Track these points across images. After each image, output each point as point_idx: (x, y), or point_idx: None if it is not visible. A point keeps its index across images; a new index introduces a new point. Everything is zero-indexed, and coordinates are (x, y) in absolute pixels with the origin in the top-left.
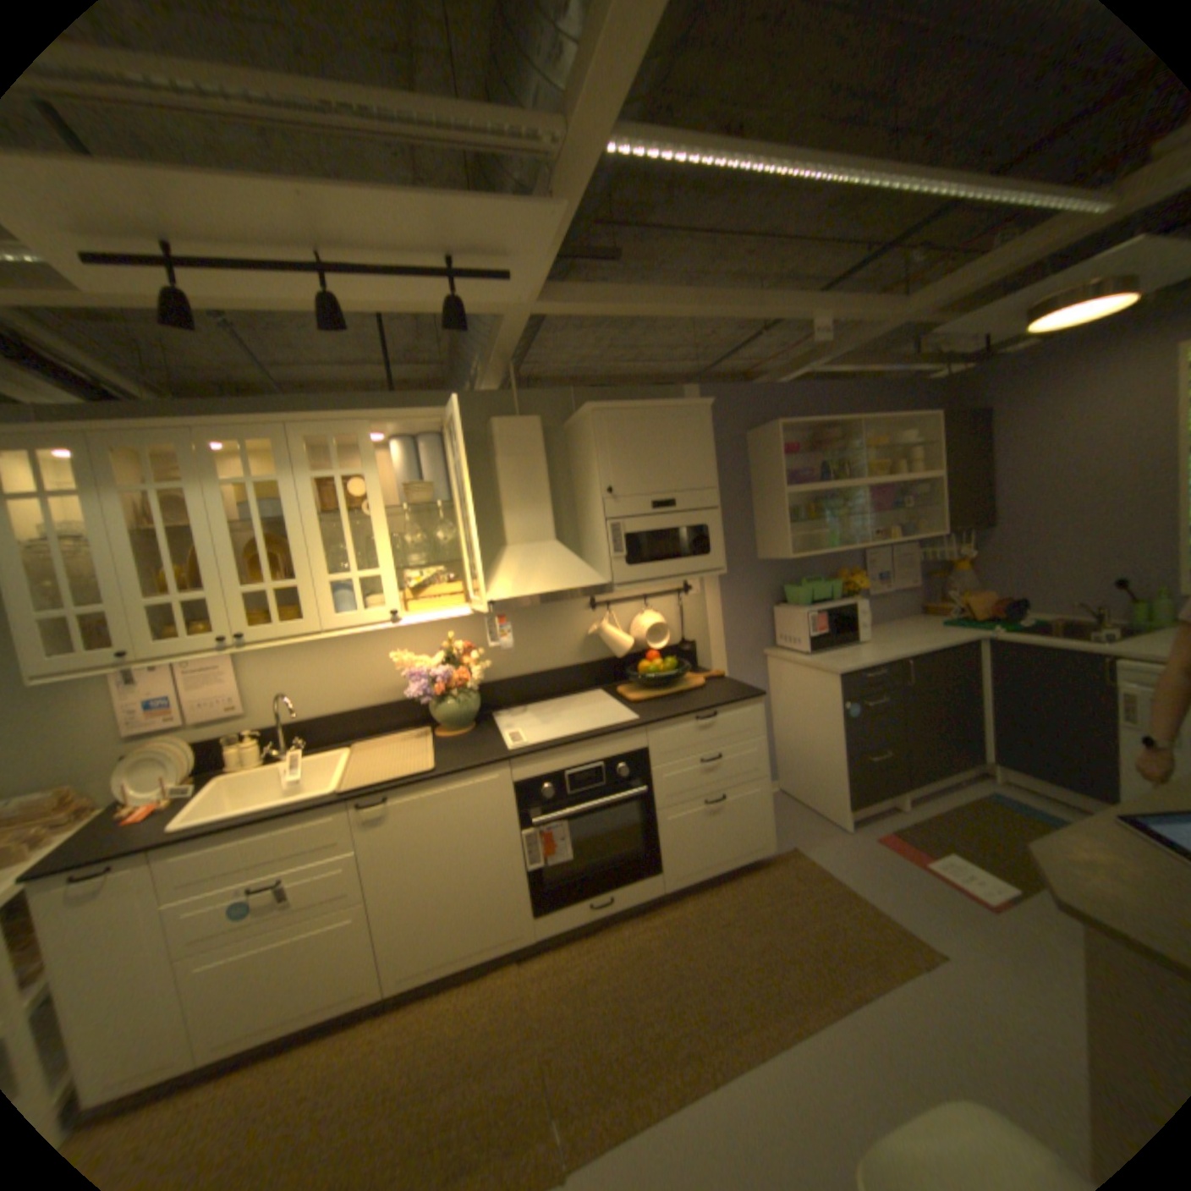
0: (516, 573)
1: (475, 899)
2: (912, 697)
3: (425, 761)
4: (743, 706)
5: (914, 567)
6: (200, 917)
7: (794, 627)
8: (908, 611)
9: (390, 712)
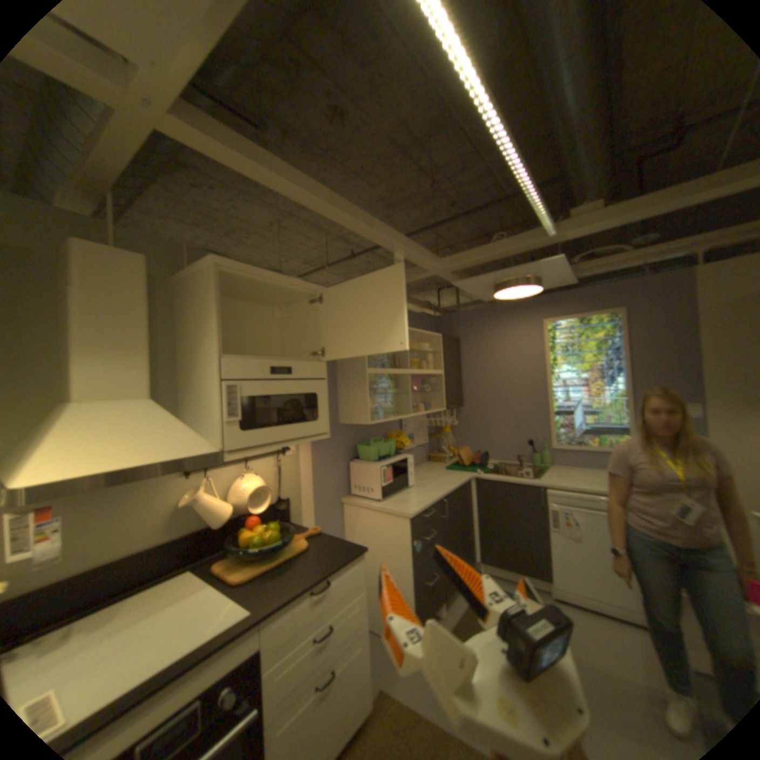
0: (83, 440)
1: None
2: (446, 526)
3: None
4: (351, 566)
5: (425, 430)
6: None
7: (367, 478)
8: (421, 460)
9: None
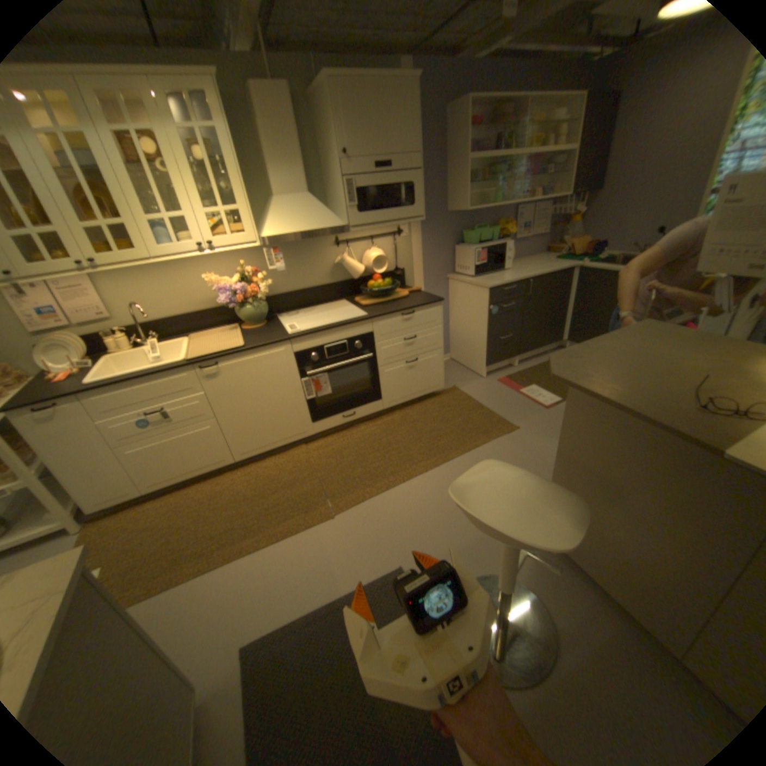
0: (282, 217)
1: (279, 414)
2: (529, 302)
3: (238, 342)
4: (430, 307)
5: (547, 219)
6: (122, 428)
7: (466, 259)
8: (538, 250)
9: (211, 316)
